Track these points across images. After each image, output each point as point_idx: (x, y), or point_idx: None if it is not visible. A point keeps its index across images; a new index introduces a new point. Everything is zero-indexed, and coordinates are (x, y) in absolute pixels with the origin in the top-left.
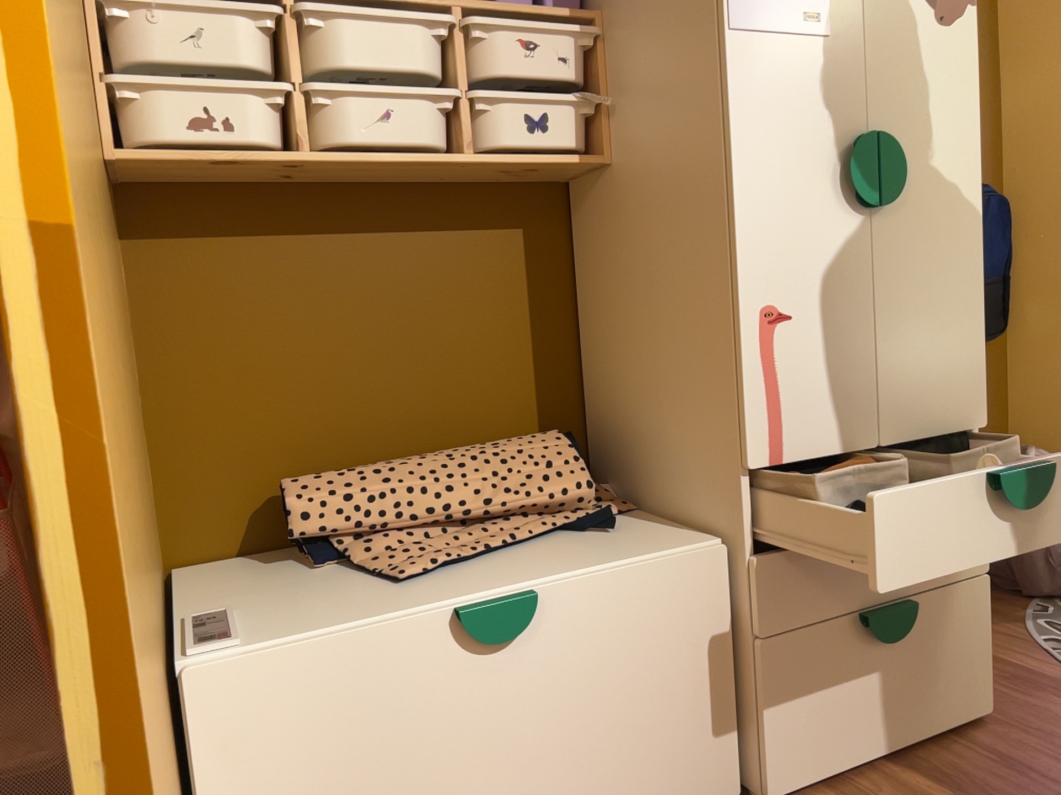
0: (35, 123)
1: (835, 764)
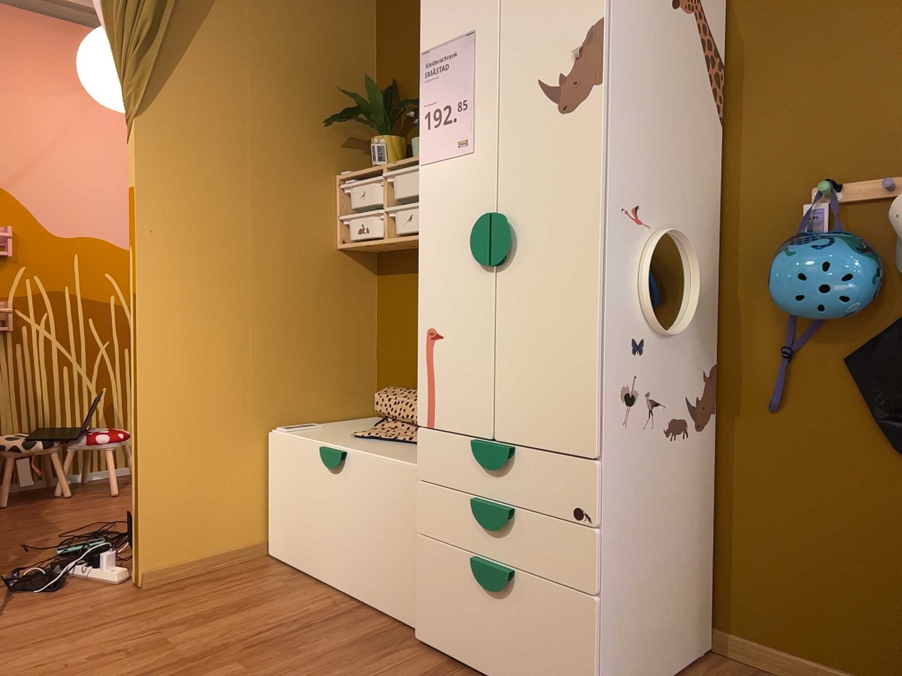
0: (138, 268)
1: (453, 651)
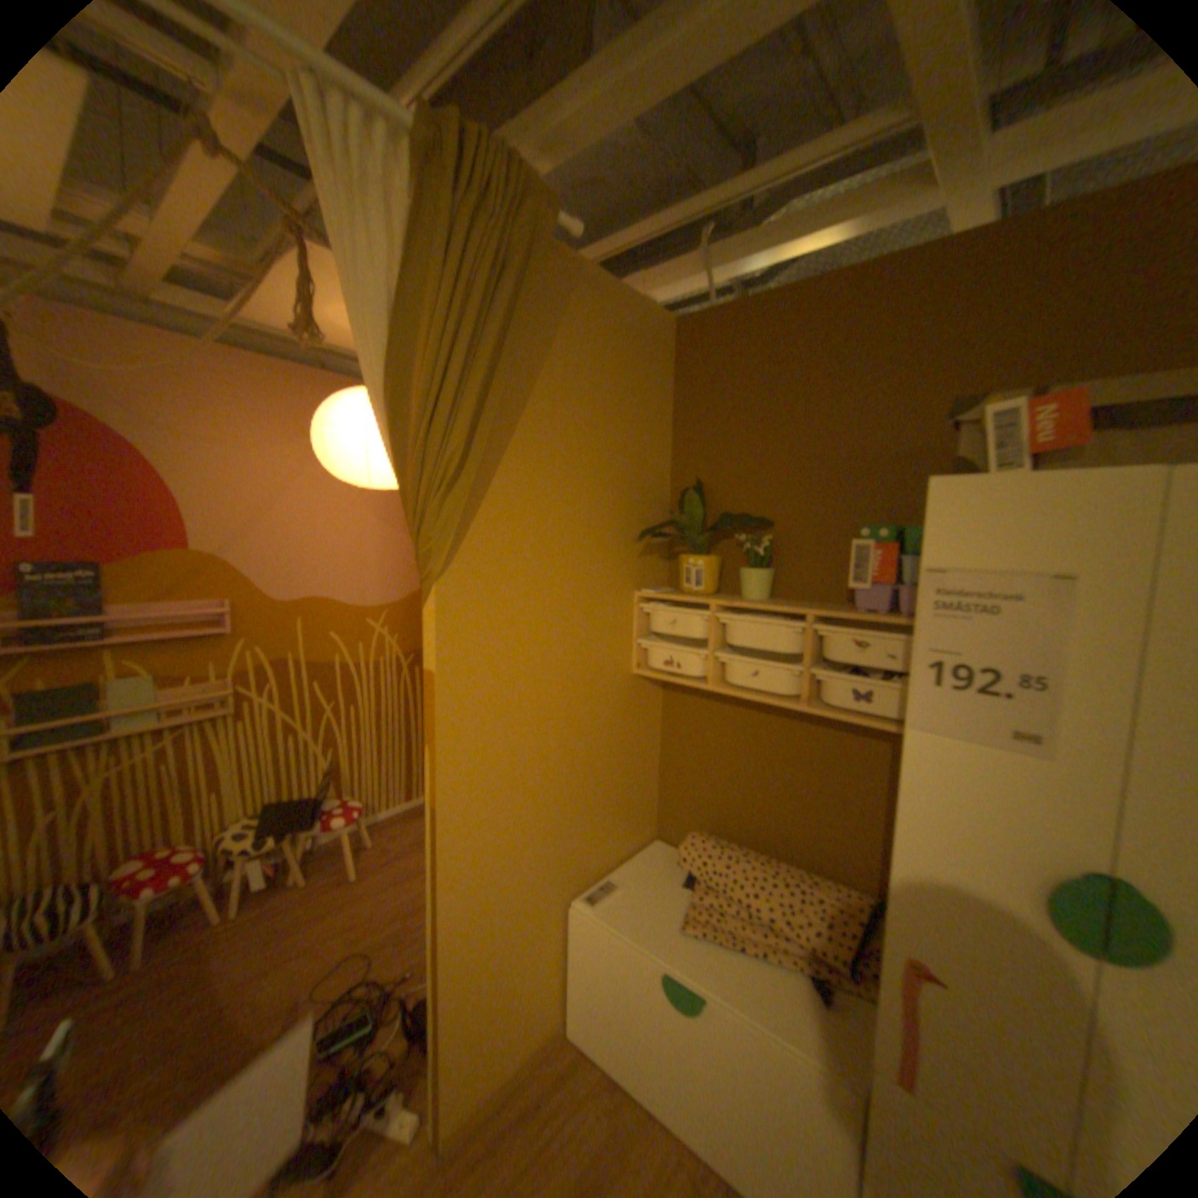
0: (437, 776)
1: None
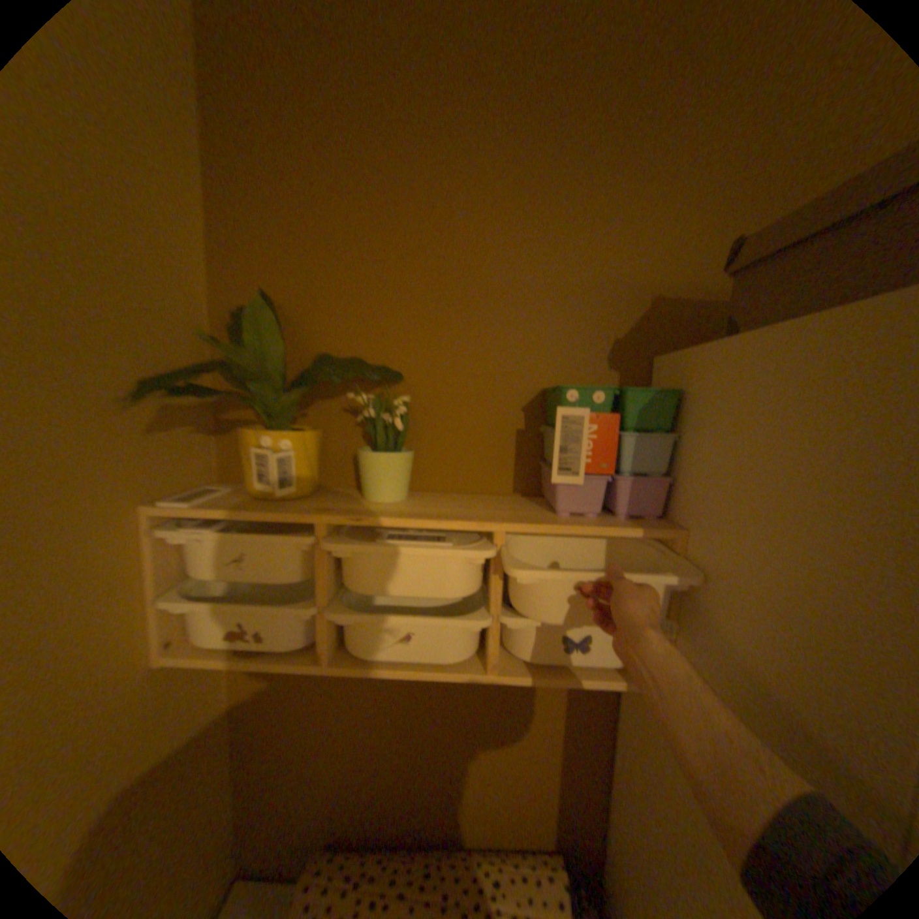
0: None
1: None
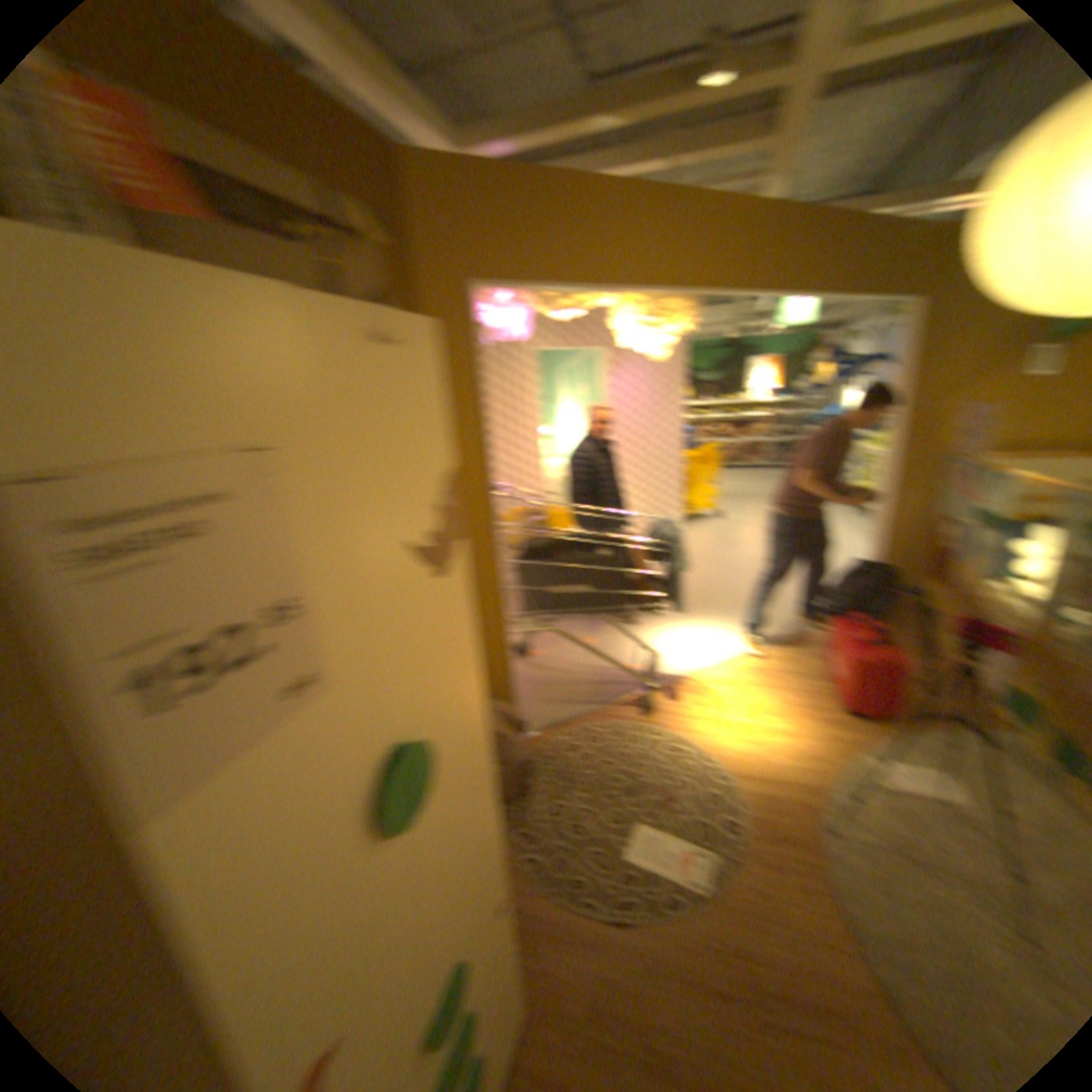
0: None
1: None
